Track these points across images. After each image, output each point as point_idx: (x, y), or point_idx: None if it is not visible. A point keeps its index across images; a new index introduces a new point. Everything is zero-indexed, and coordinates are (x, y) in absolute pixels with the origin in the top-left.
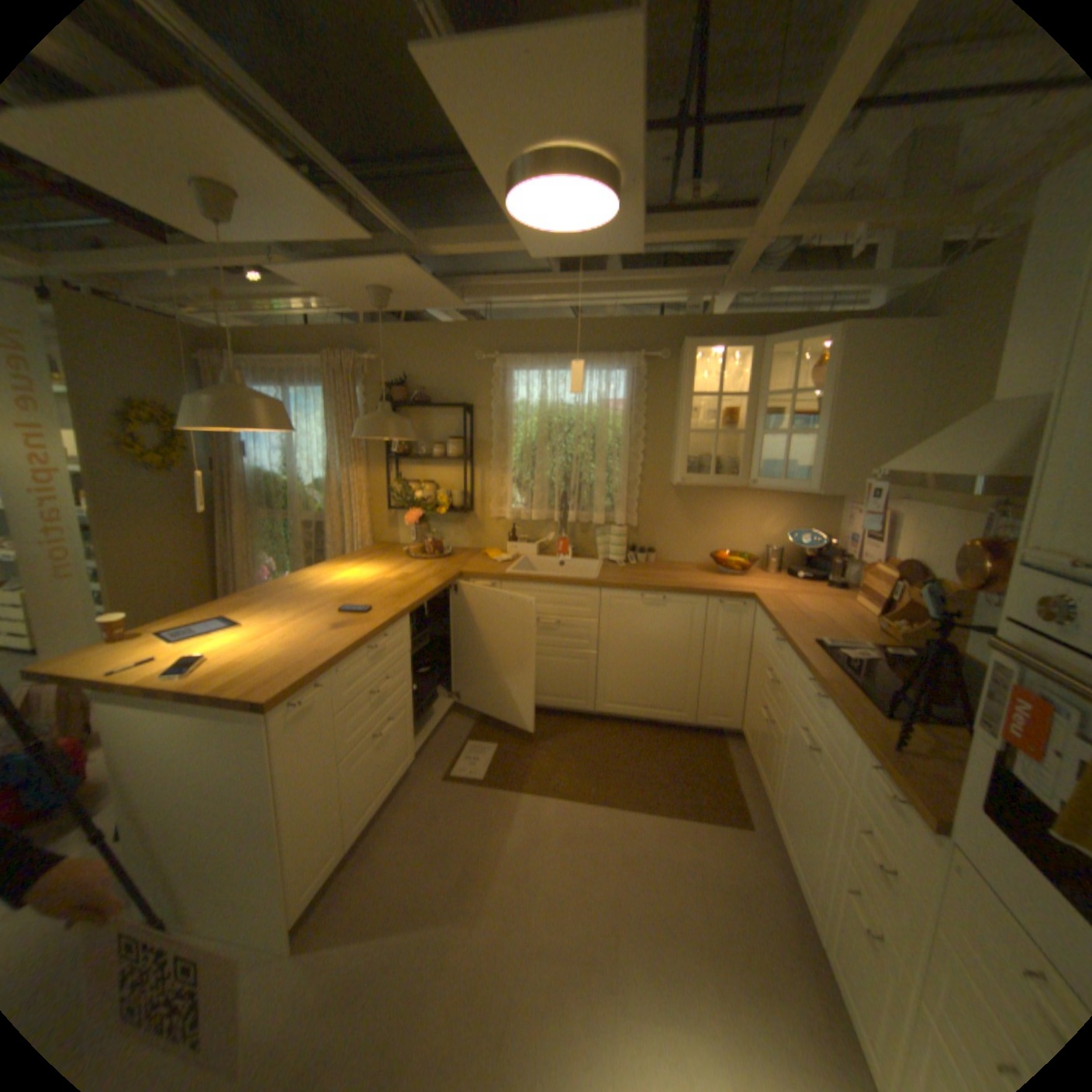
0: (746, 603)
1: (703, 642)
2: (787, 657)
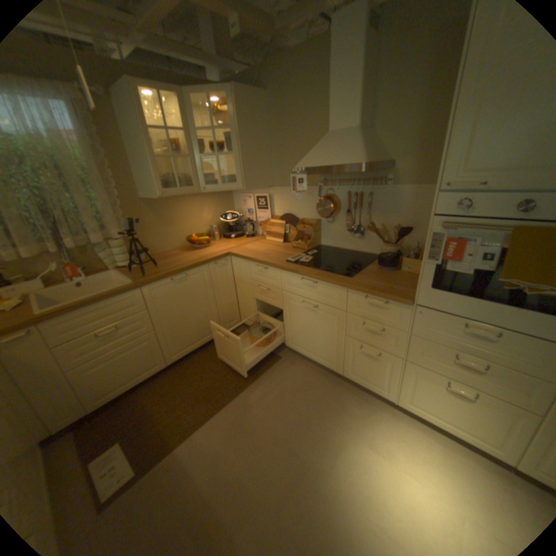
0: (225, 259)
1: (212, 289)
2: (272, 274)
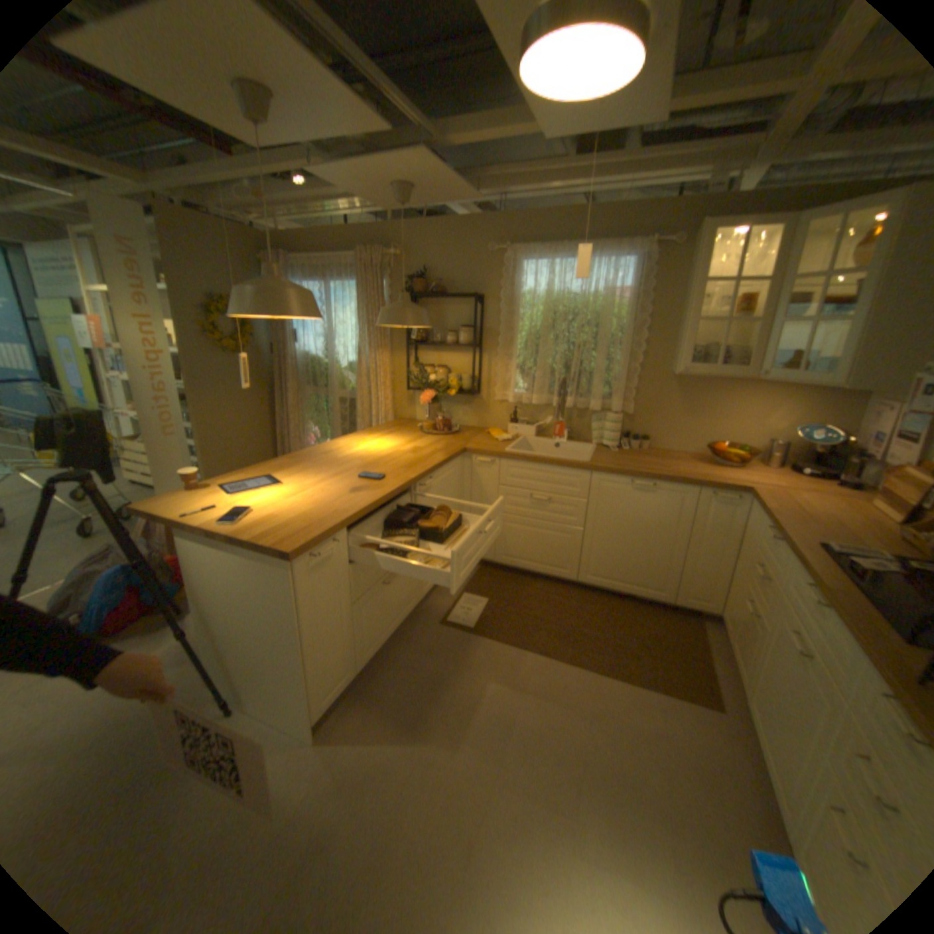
0: (743, 496)
1: (691, 530)
2: (784, 556)
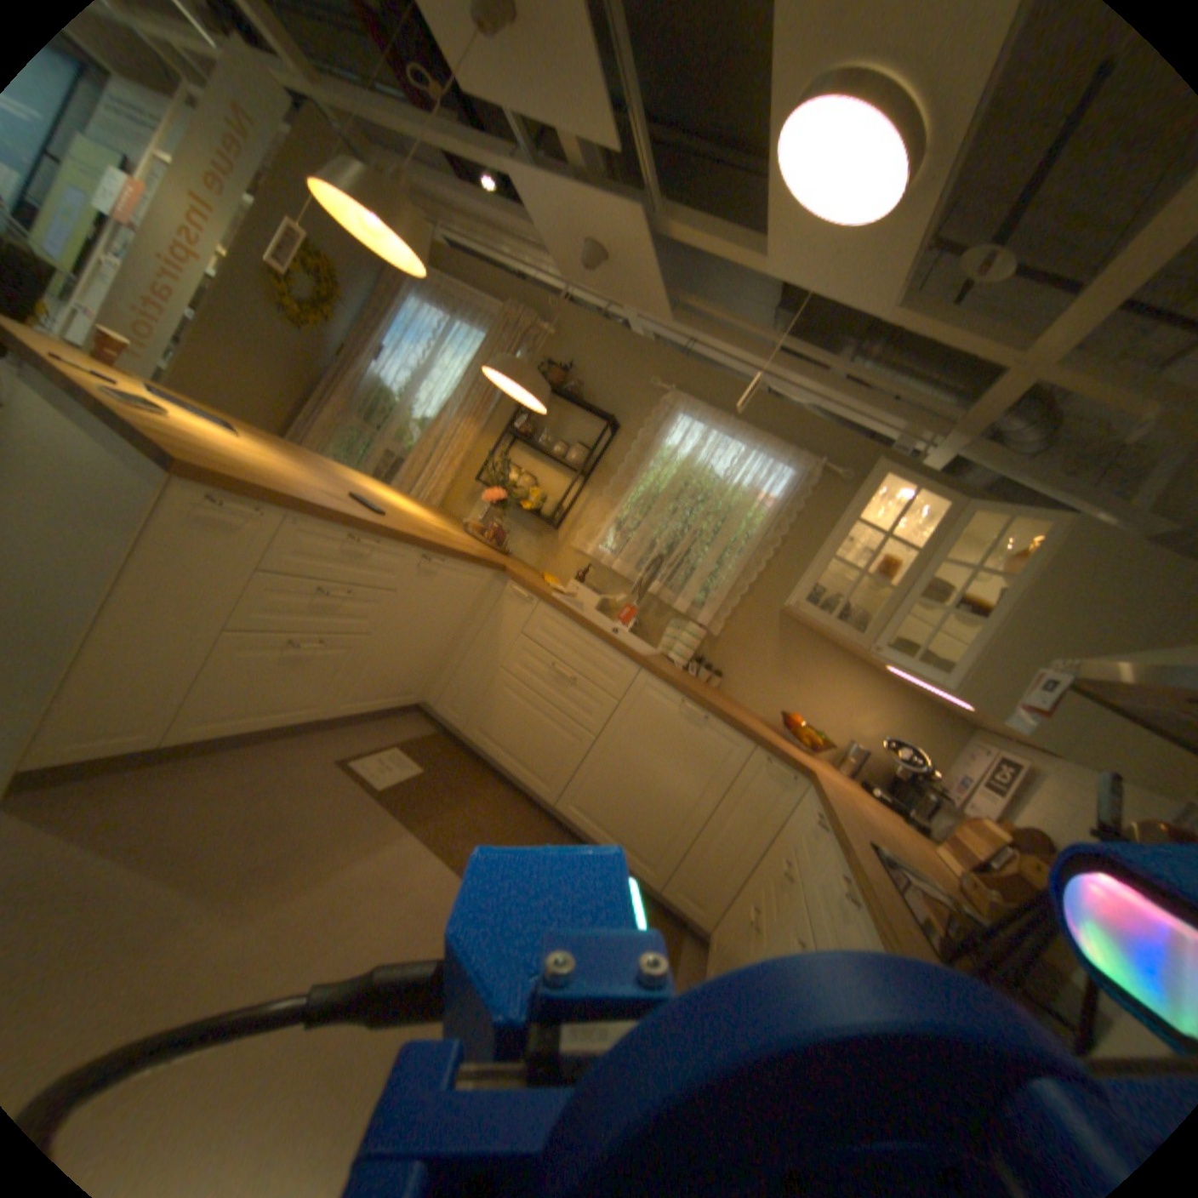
0: (798, 780)
1: (722, 798)
2: (821, 852)
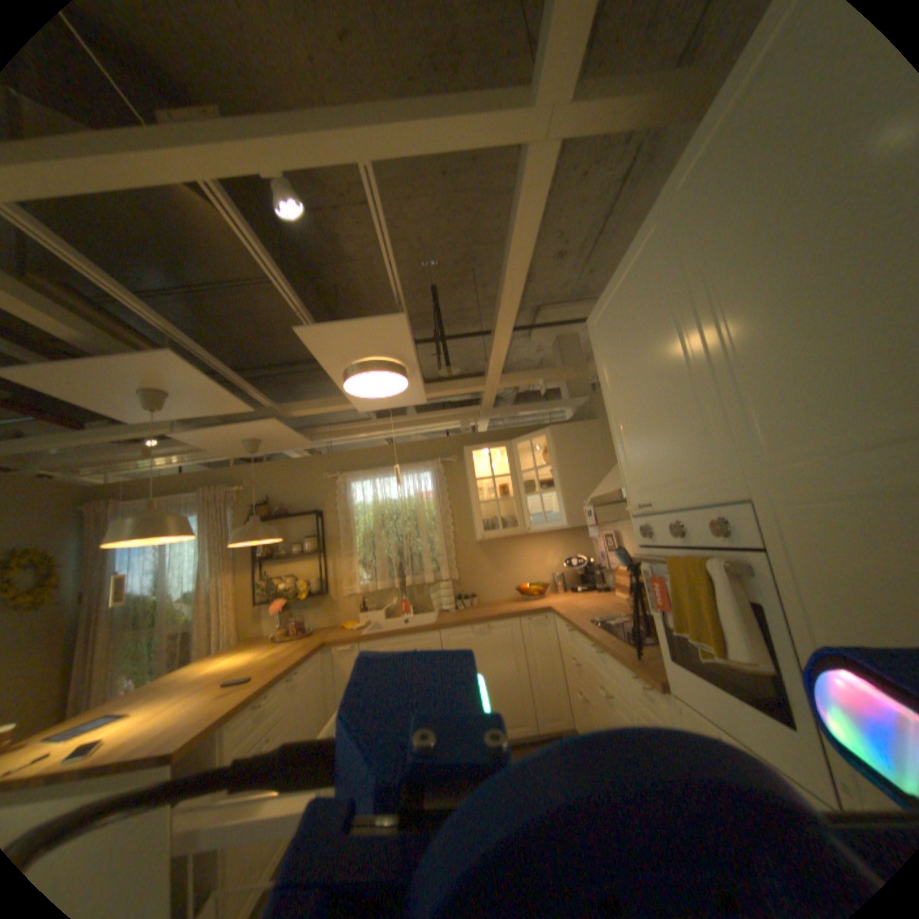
0: (546, 615)
1: (524, 655)
2: (577, 641)
